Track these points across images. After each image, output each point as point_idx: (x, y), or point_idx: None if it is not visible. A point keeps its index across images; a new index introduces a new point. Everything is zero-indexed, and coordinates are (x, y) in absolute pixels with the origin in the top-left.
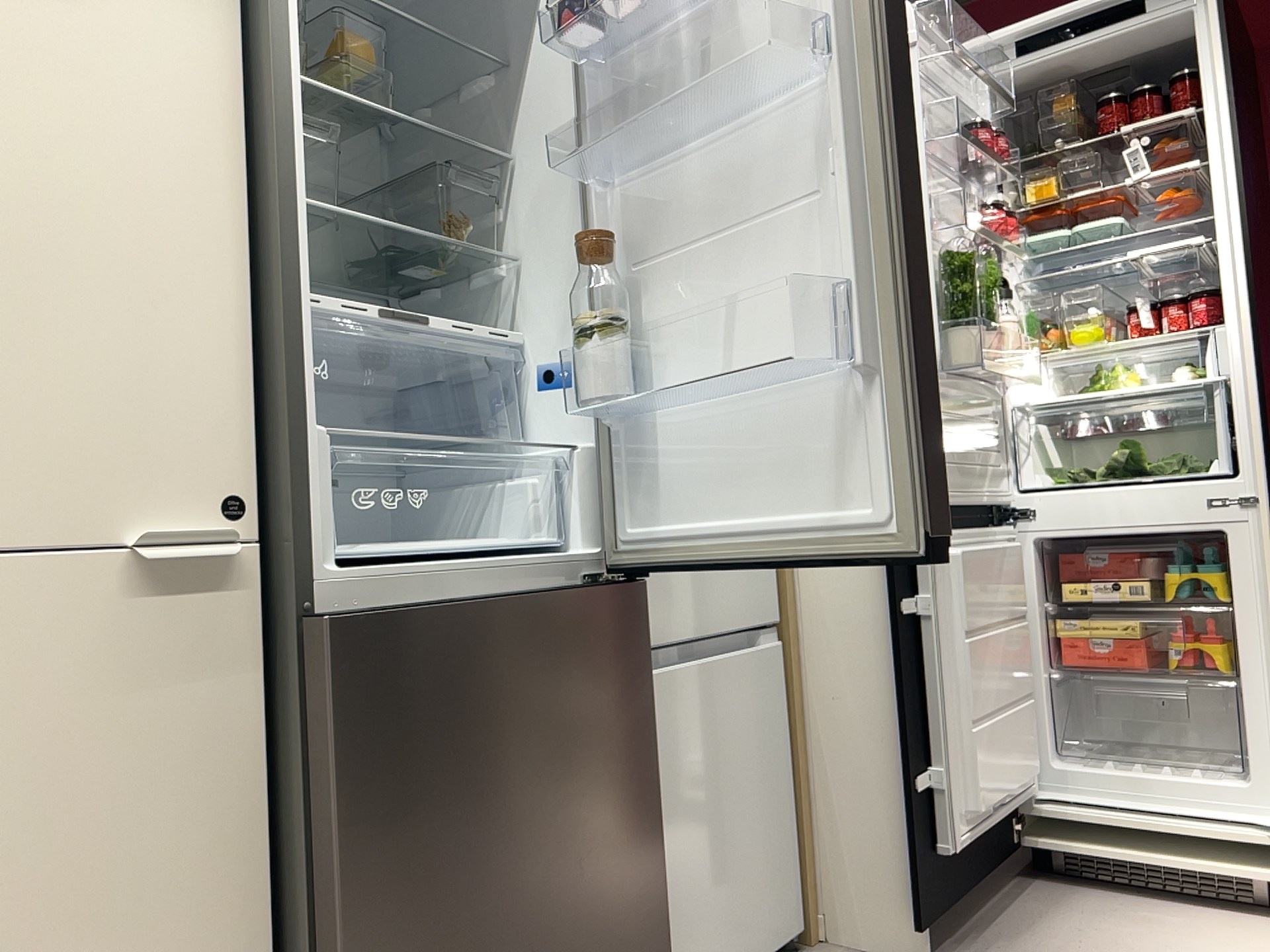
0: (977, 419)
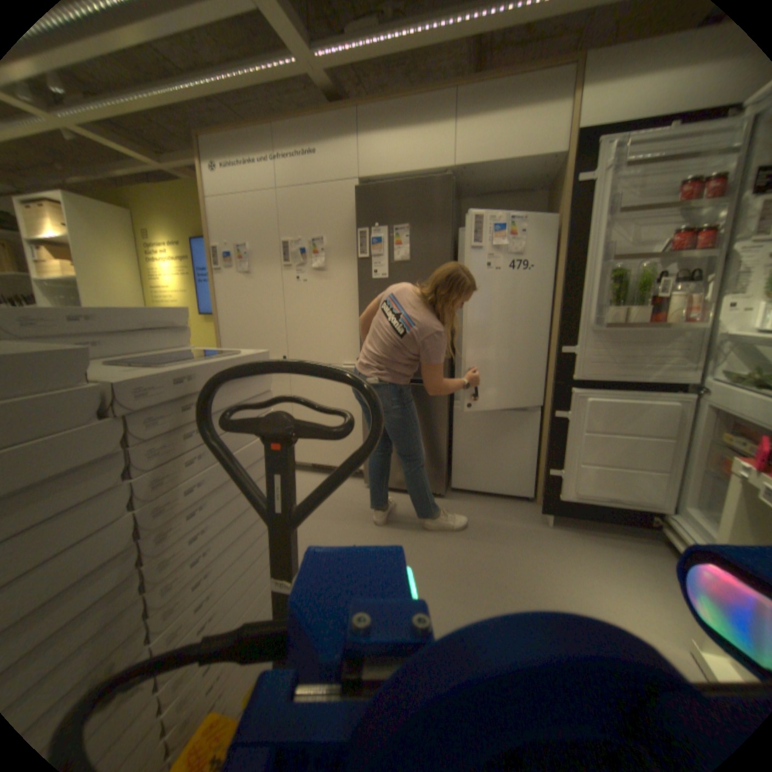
0: (652, 343)
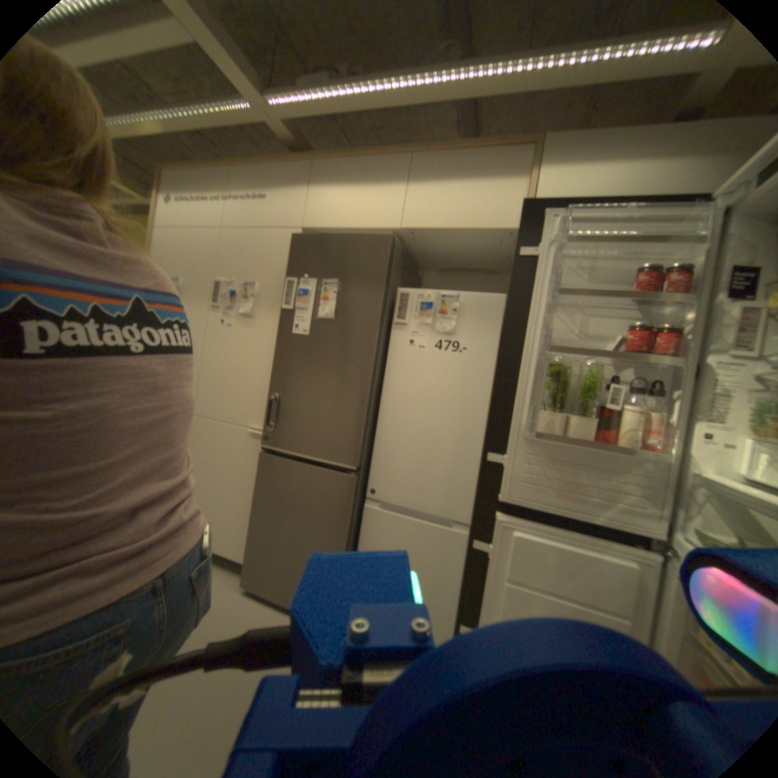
0: (602, 469)
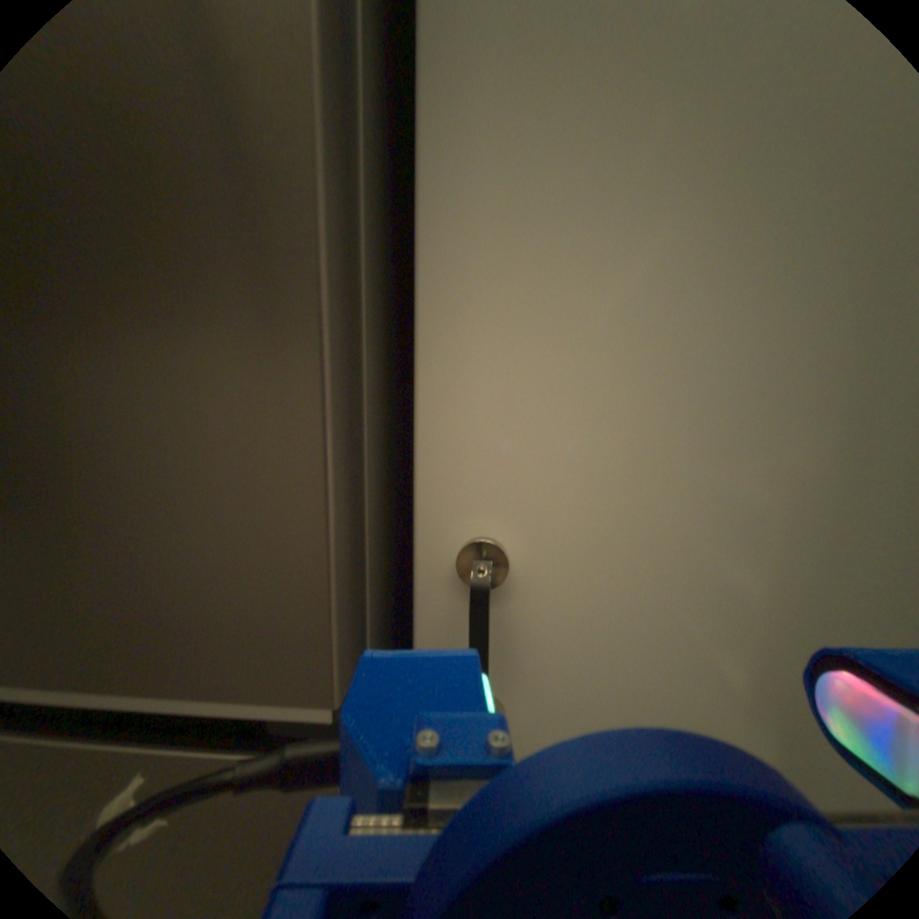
0: None
